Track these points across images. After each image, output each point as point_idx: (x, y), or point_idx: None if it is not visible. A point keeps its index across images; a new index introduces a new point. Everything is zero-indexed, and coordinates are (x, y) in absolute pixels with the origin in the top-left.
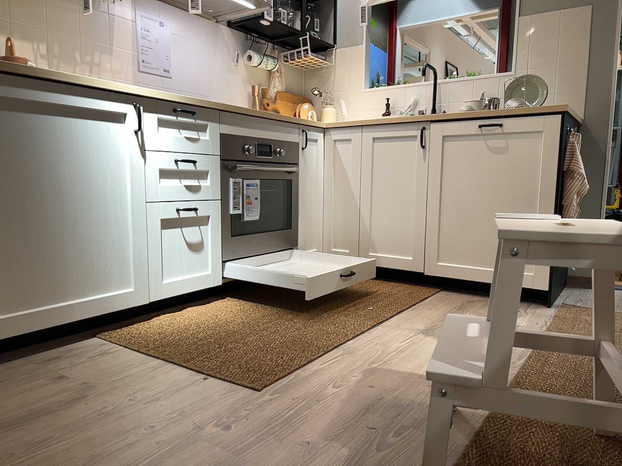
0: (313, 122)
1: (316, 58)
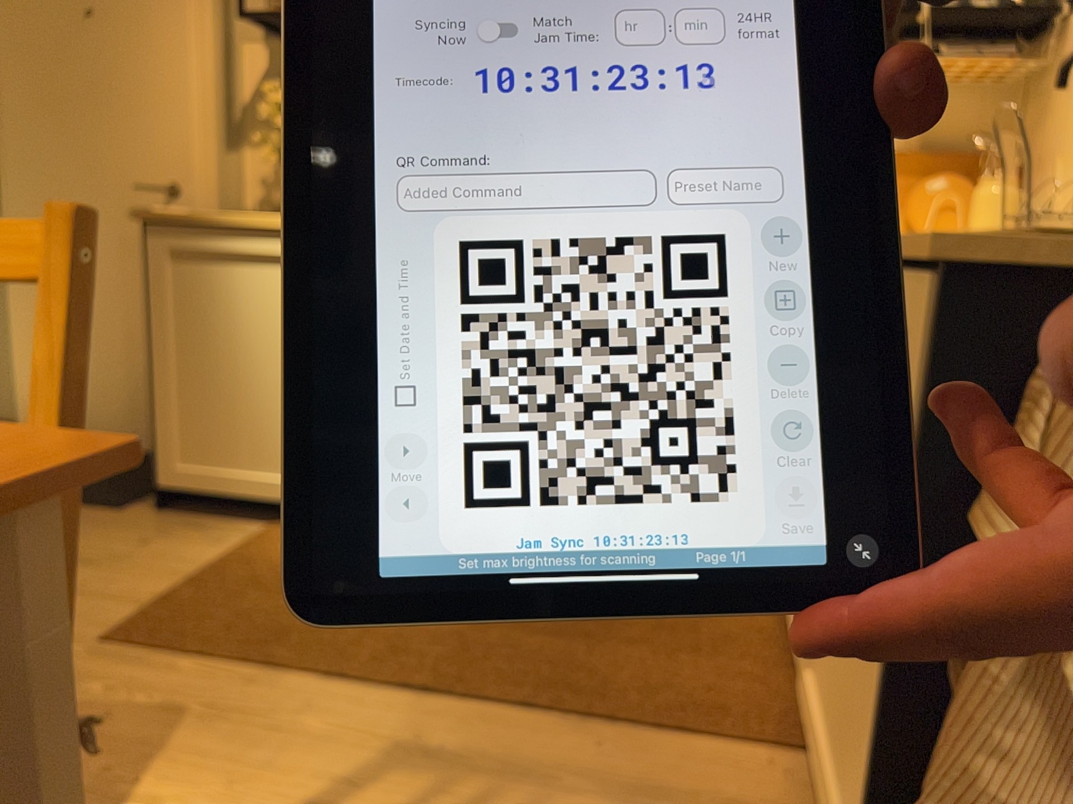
0: None
1: (962, 61)
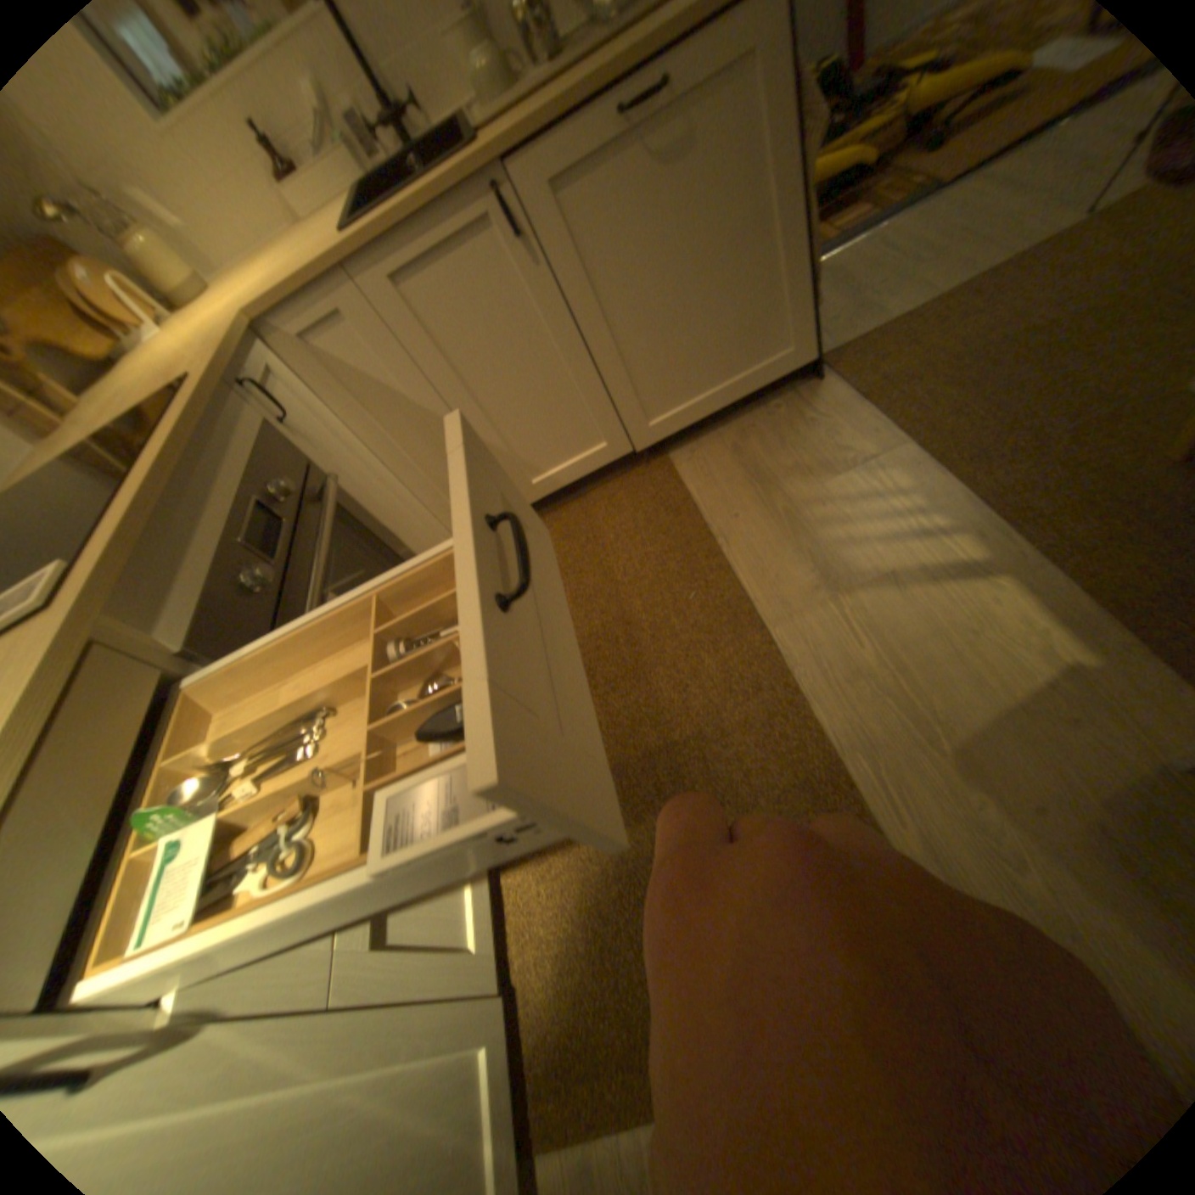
0: (217, 333)
1: None
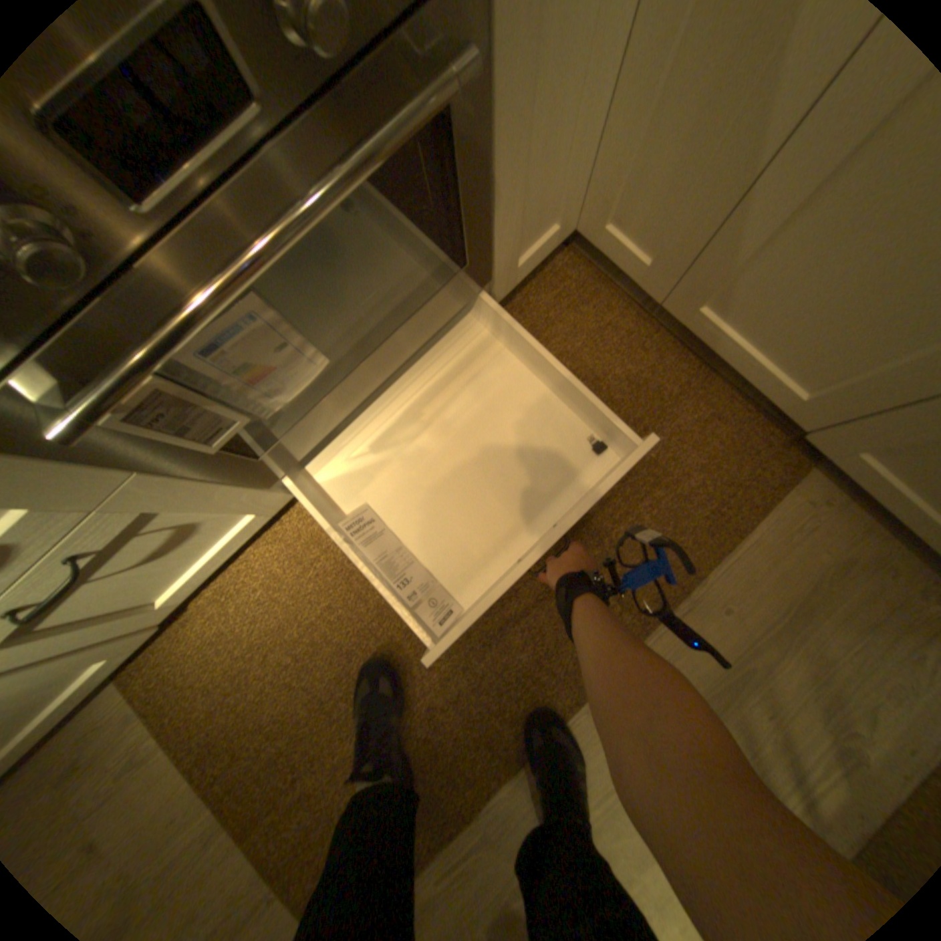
0: None
1: None
